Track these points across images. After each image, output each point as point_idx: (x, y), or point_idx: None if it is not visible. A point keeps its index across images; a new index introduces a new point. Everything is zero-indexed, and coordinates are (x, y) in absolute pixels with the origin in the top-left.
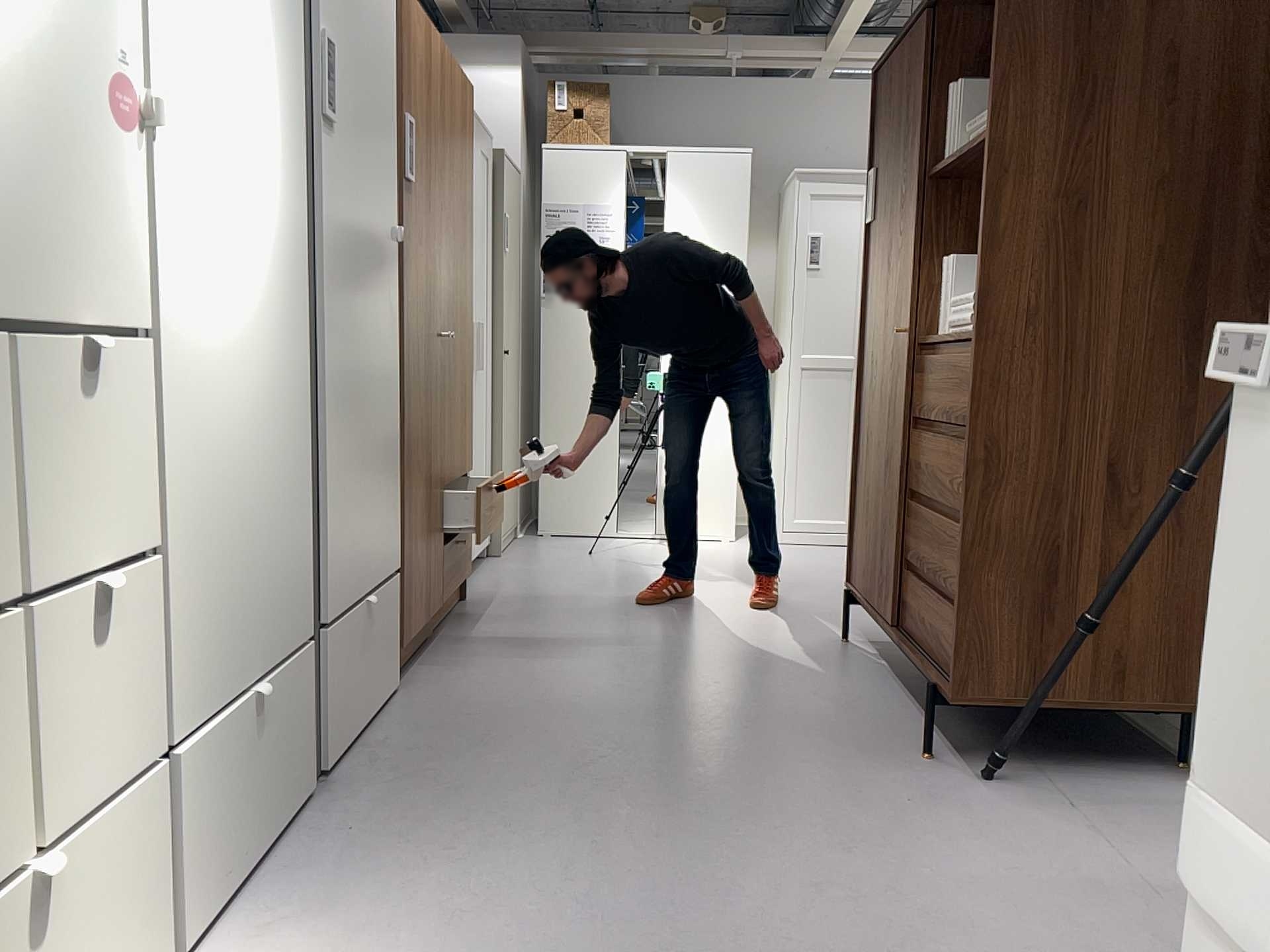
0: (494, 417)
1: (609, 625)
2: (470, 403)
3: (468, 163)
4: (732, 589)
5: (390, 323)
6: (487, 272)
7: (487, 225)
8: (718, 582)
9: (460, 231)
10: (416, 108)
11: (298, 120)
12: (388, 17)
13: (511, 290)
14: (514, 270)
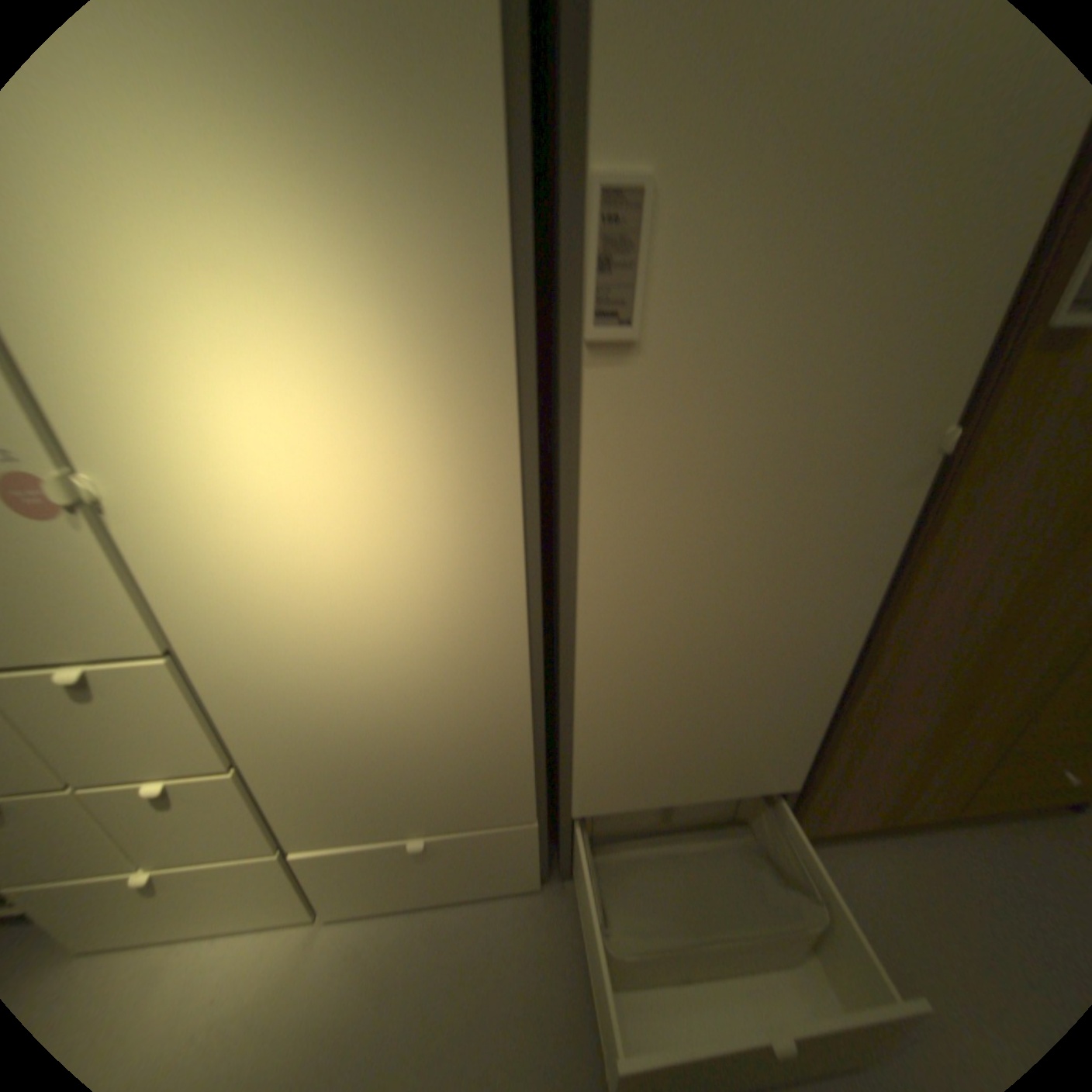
0: None
1: None
2: None
3: None
4: None
5: (861, 568)
6: None
7: None
8: None
9: None
10: None
11: (499, 370)
12: None
13: None
14: None
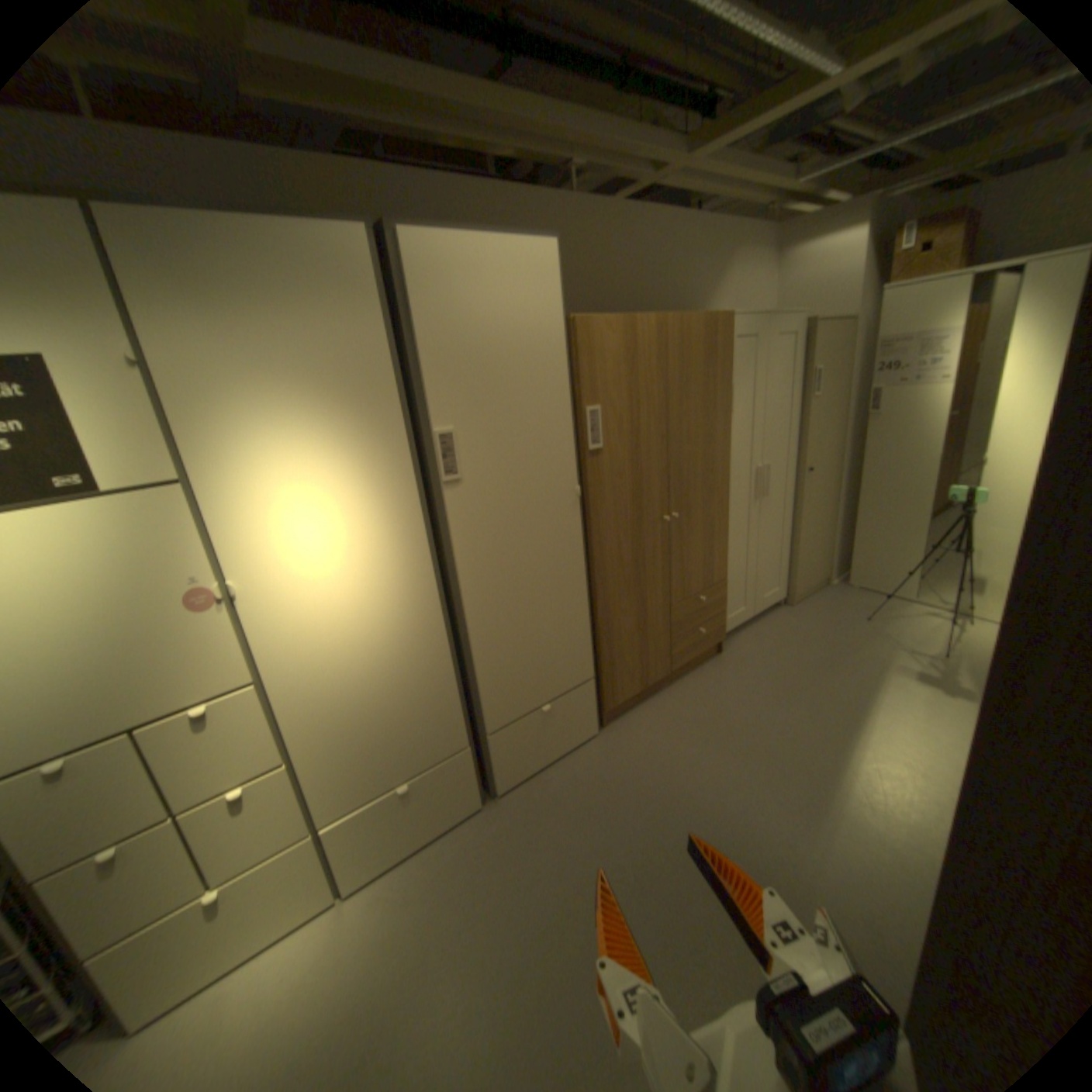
0: (795, 517)
1: (788, 721)
2: (724, 539)
3: (720, 377)
4: (958, 714)
5: (570, 549)
6: (790, 419)
7: (793, 384)
8: (954, 697)
9: (704, 433)
10: (609, 393)
11: (414, 500)
12: (552, 357)
13: (828, 419)
14: (835, 402)
